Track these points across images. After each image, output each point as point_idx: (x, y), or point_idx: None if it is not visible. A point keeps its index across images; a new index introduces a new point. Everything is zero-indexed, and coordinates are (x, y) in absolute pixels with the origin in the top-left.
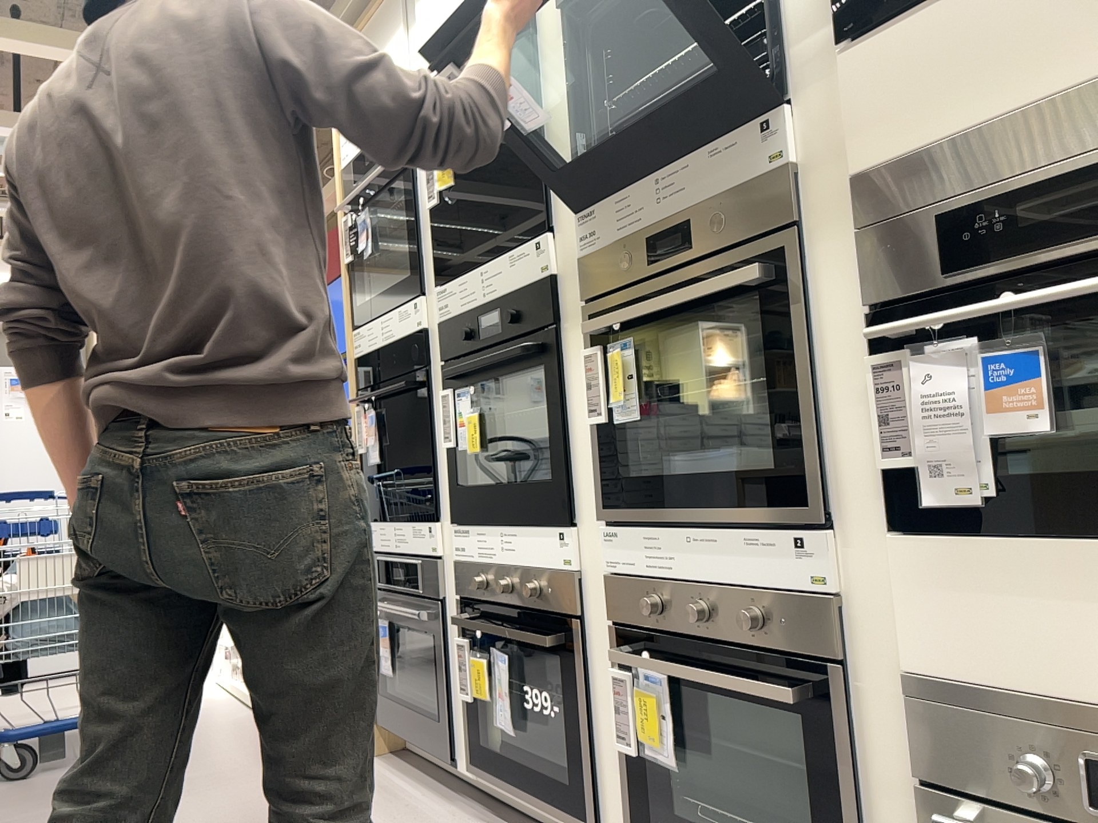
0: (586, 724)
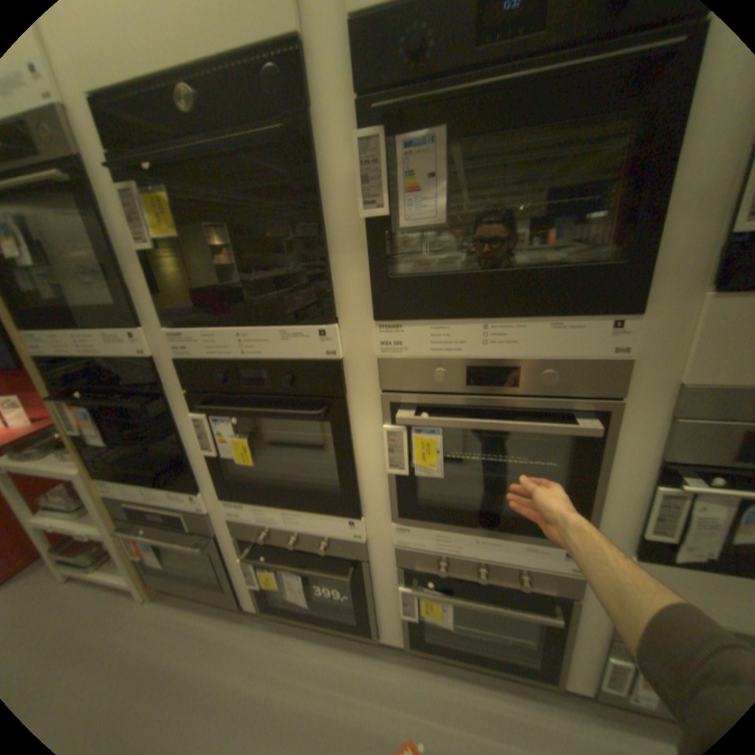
0: (370, 603)
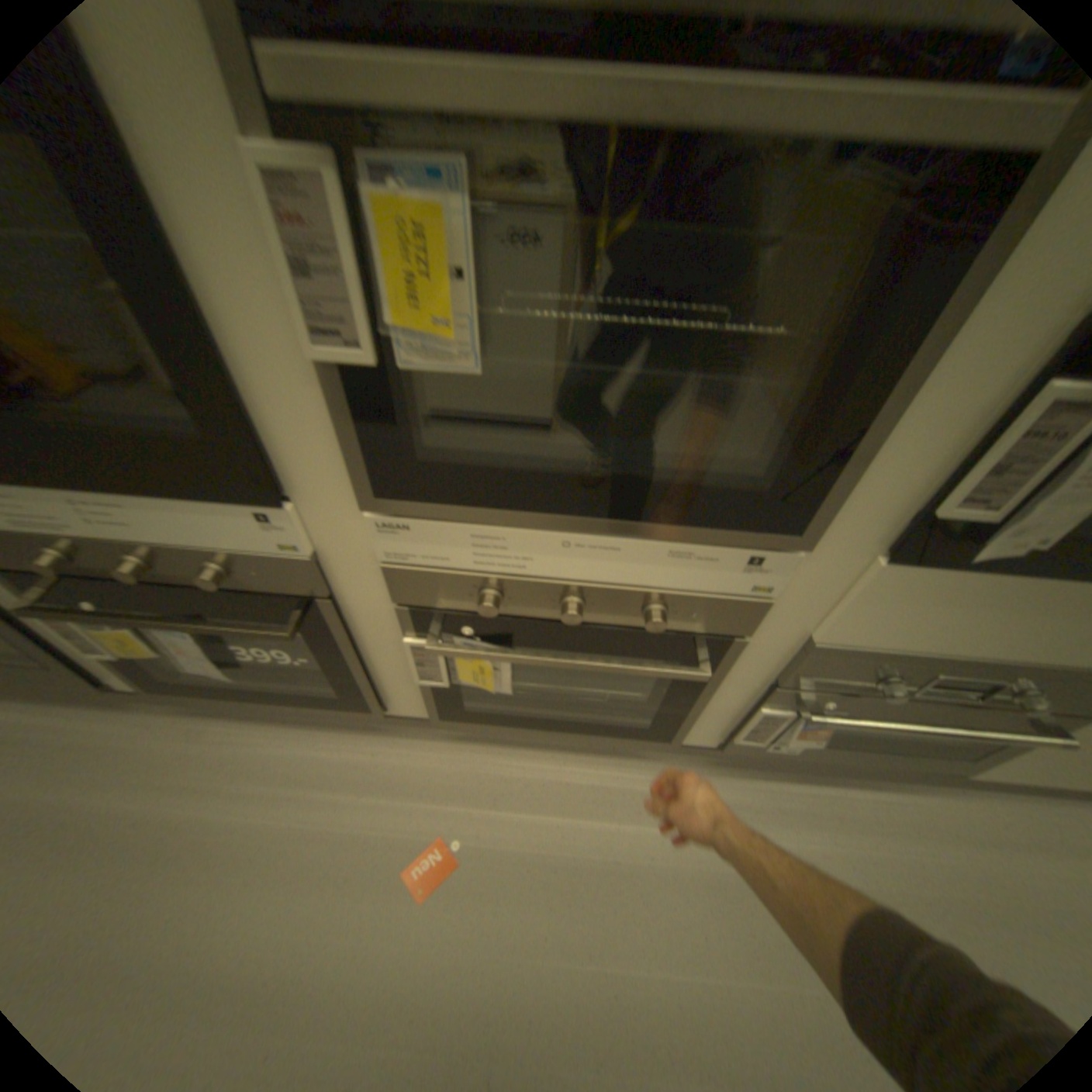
0: (354, 665)
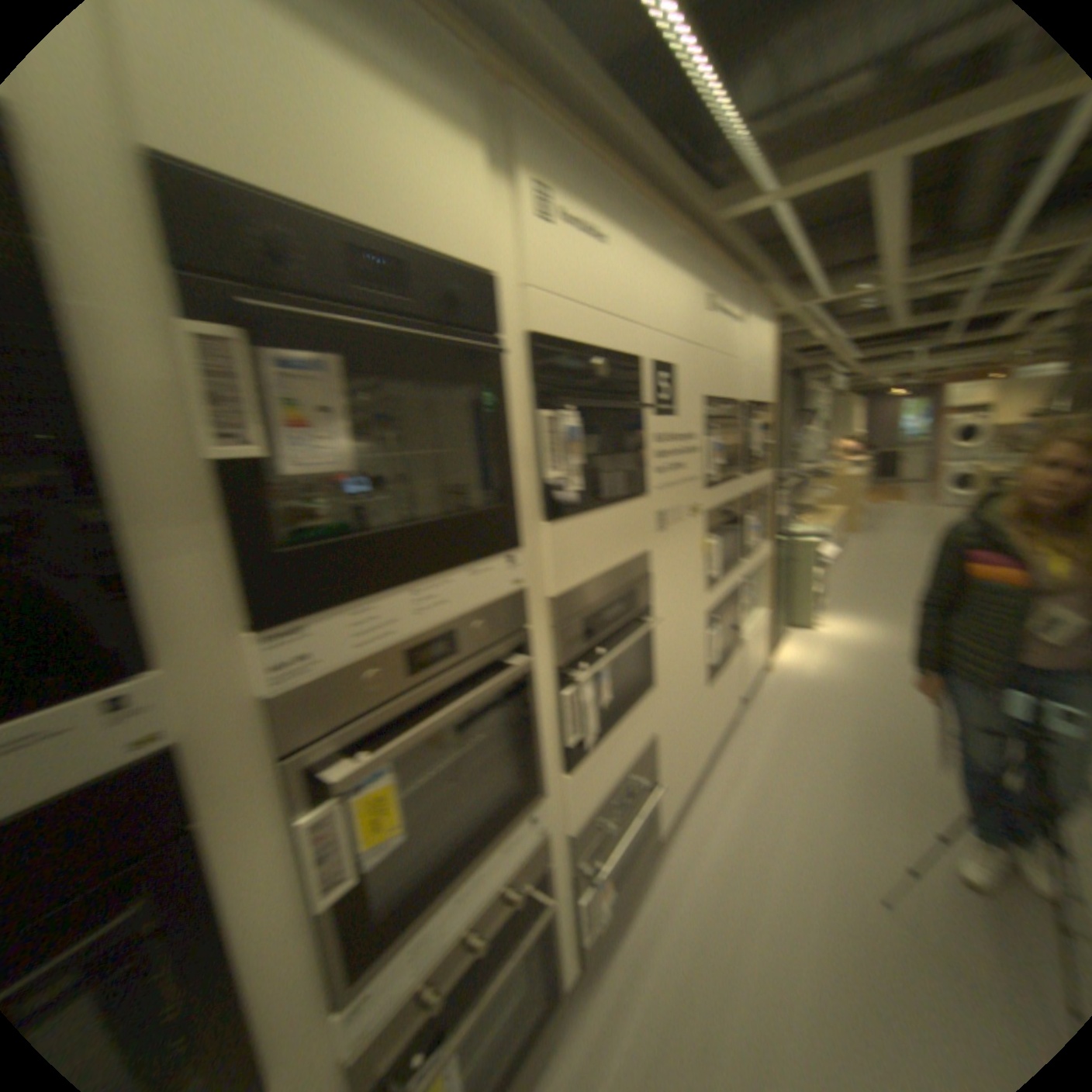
0: None
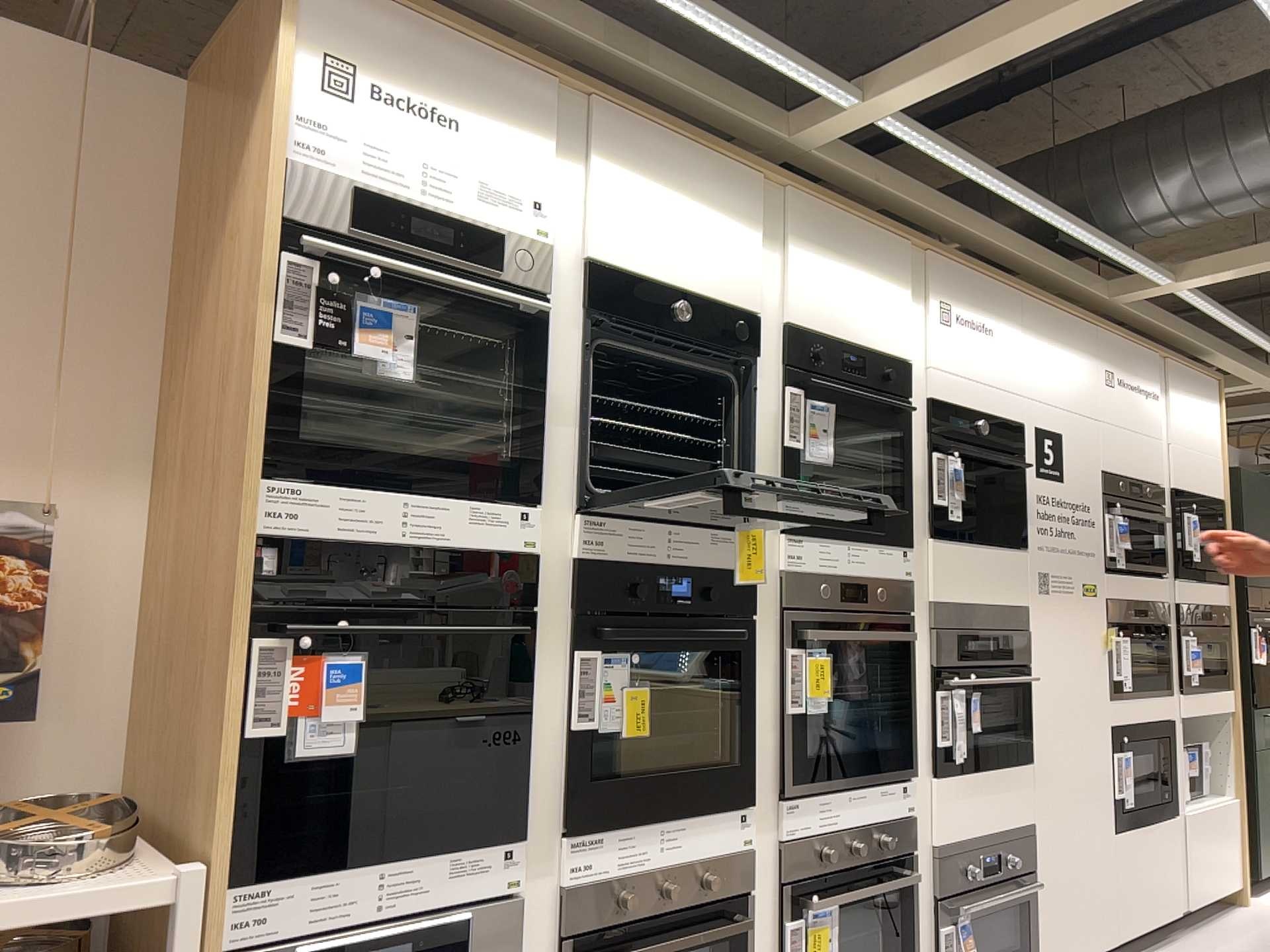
0: None
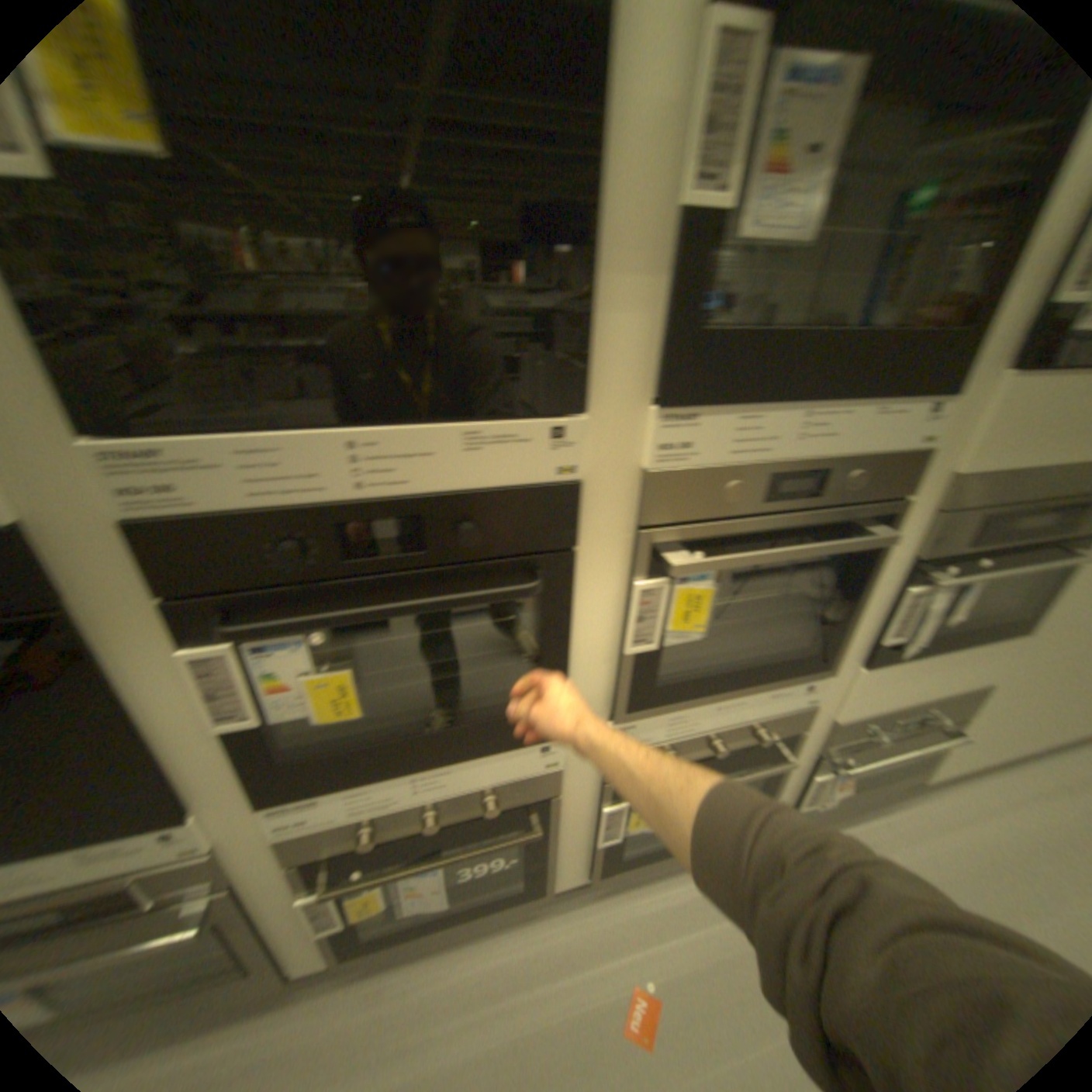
0: (551, 851)
